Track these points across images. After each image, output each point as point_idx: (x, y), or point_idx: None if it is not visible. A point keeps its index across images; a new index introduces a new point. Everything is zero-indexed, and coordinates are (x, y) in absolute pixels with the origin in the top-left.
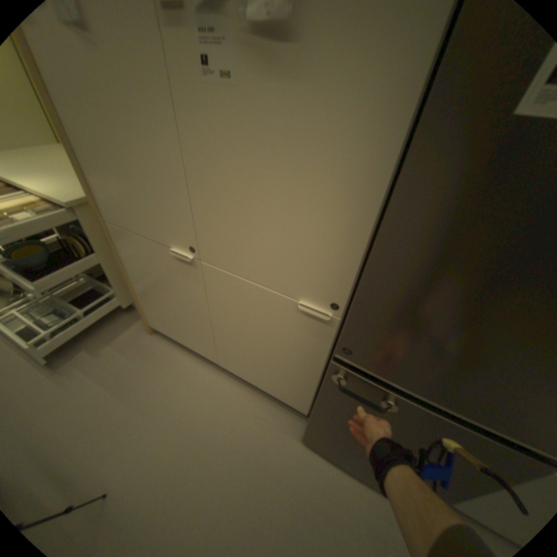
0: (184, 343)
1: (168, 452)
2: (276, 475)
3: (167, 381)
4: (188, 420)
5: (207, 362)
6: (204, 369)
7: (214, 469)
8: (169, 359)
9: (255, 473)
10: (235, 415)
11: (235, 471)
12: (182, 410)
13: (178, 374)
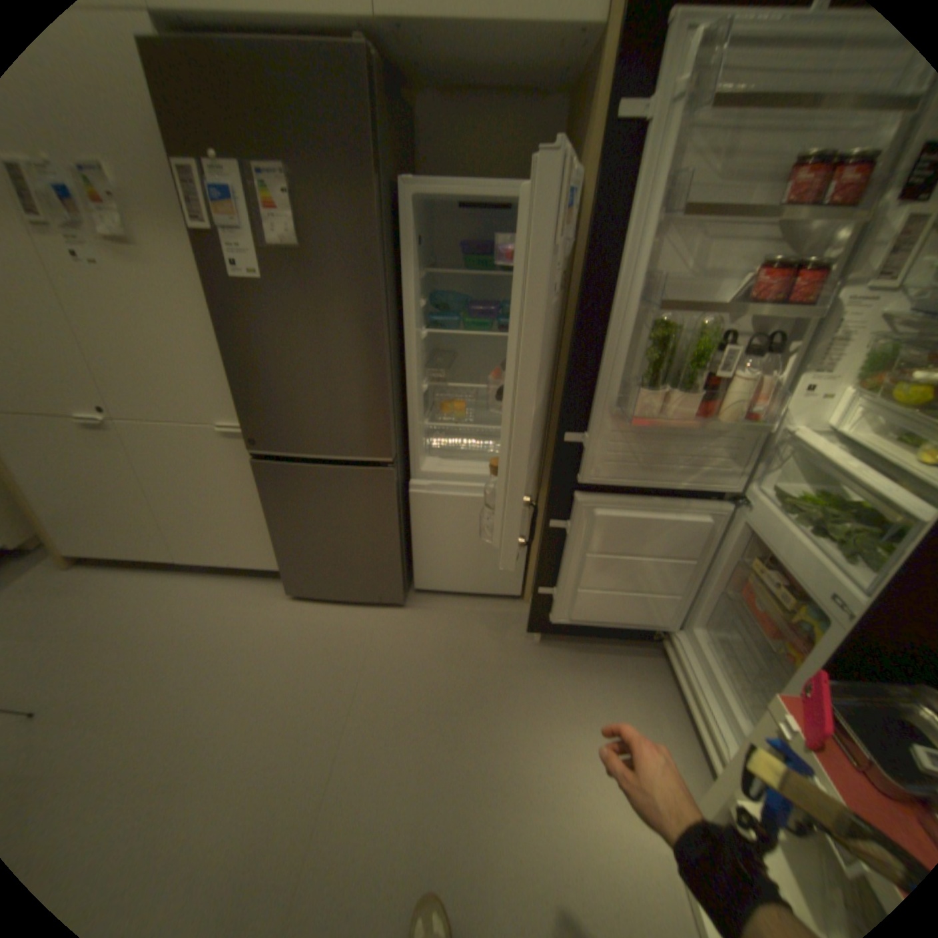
0: (122, 556)
1: (118, 656)
2: (259, 630)
3: (105, 604)
4: (142, 625)
5: (161, 573)
6: (159, 580)
7: (183, 649)
8: (103, 584)
9: (235, 636)
10: (206, 603)
11: (209, 642)
12: (132, 620)
13: (121, 594)
